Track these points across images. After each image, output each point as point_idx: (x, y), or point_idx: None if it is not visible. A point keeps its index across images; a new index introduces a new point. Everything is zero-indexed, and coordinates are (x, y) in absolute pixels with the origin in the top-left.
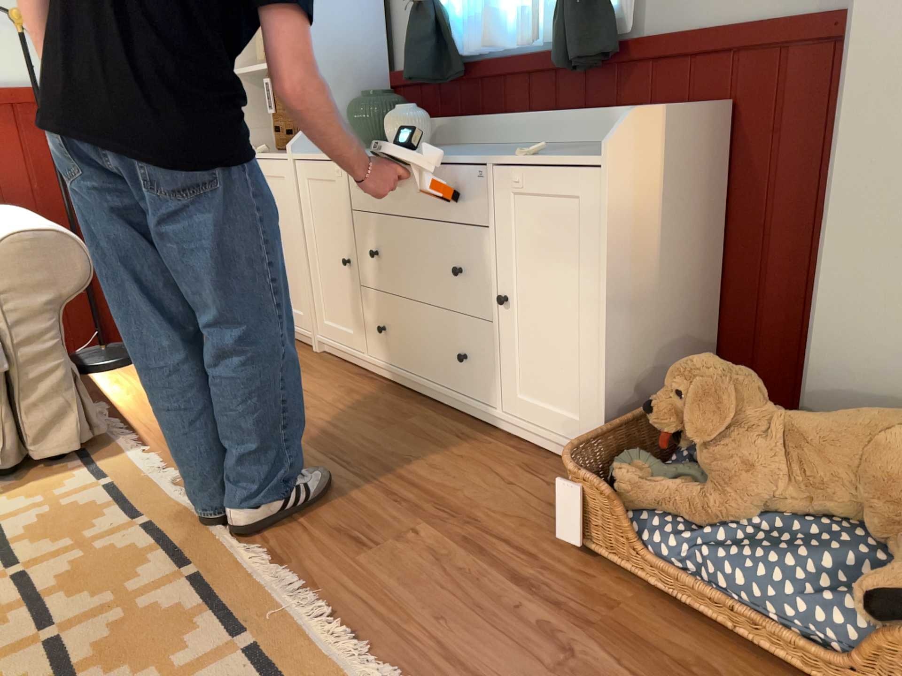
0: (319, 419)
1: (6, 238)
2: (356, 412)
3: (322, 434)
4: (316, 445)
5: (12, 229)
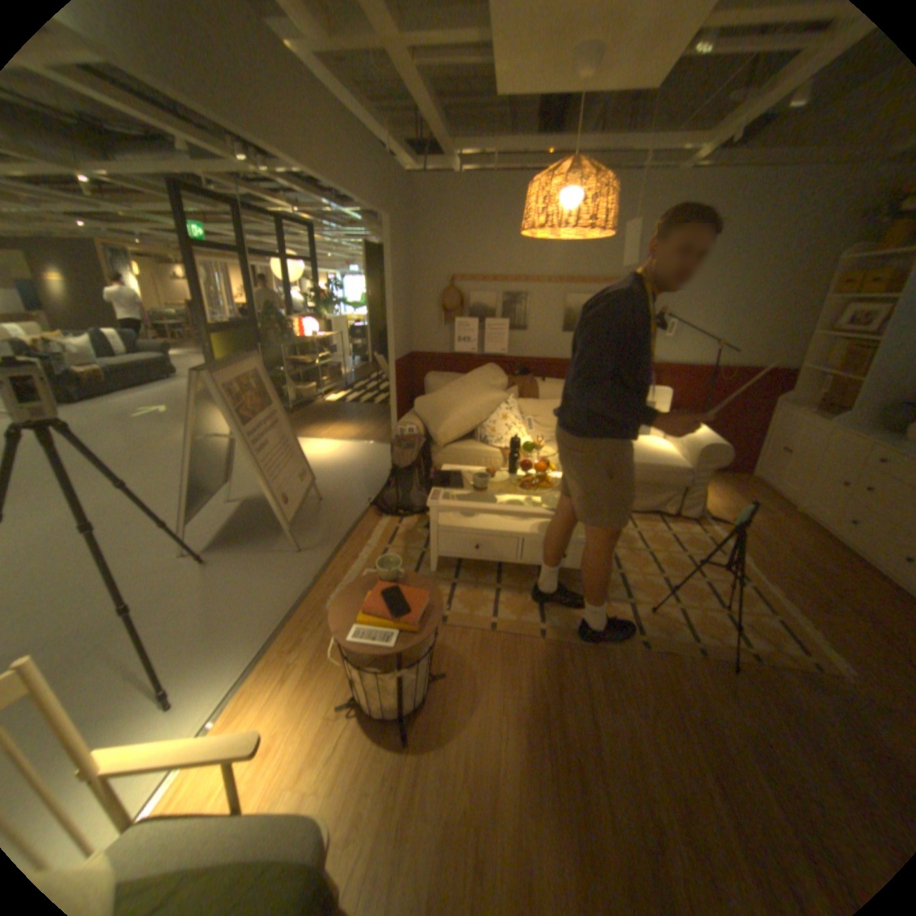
0: (803, 549)
1: (708, 444)
2: (824, 555)
3: (805, 558)
4: (802, 562)
5: (707, 438)
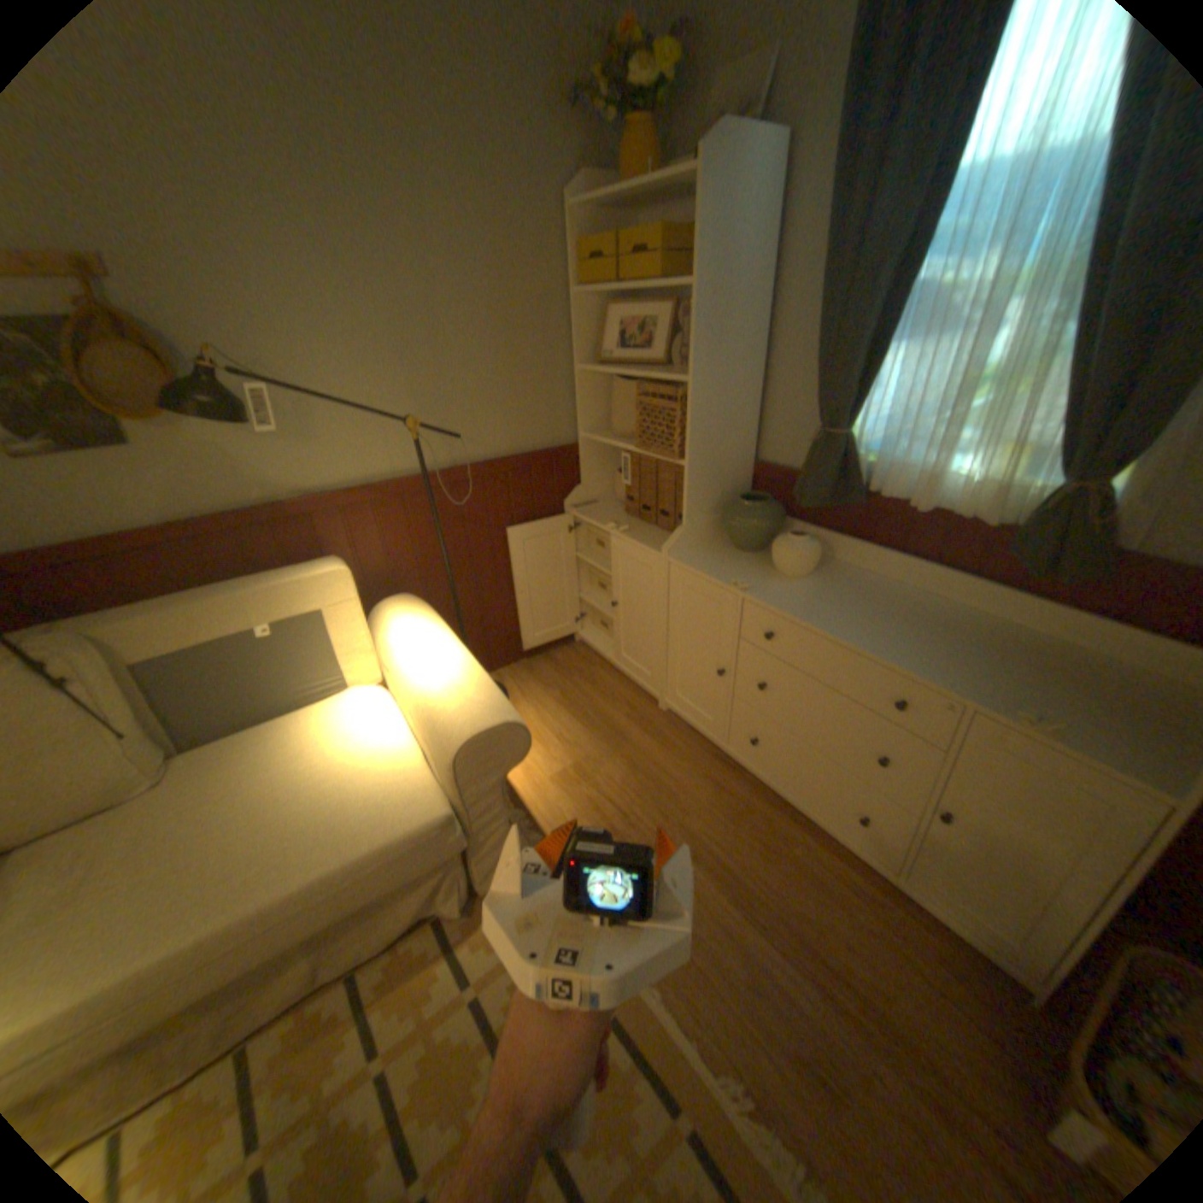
0: (707, 835)
1: (464, 737)
2: (738, 828)
3: (721, 865)
4: (723, 886)
5: (459, 709)
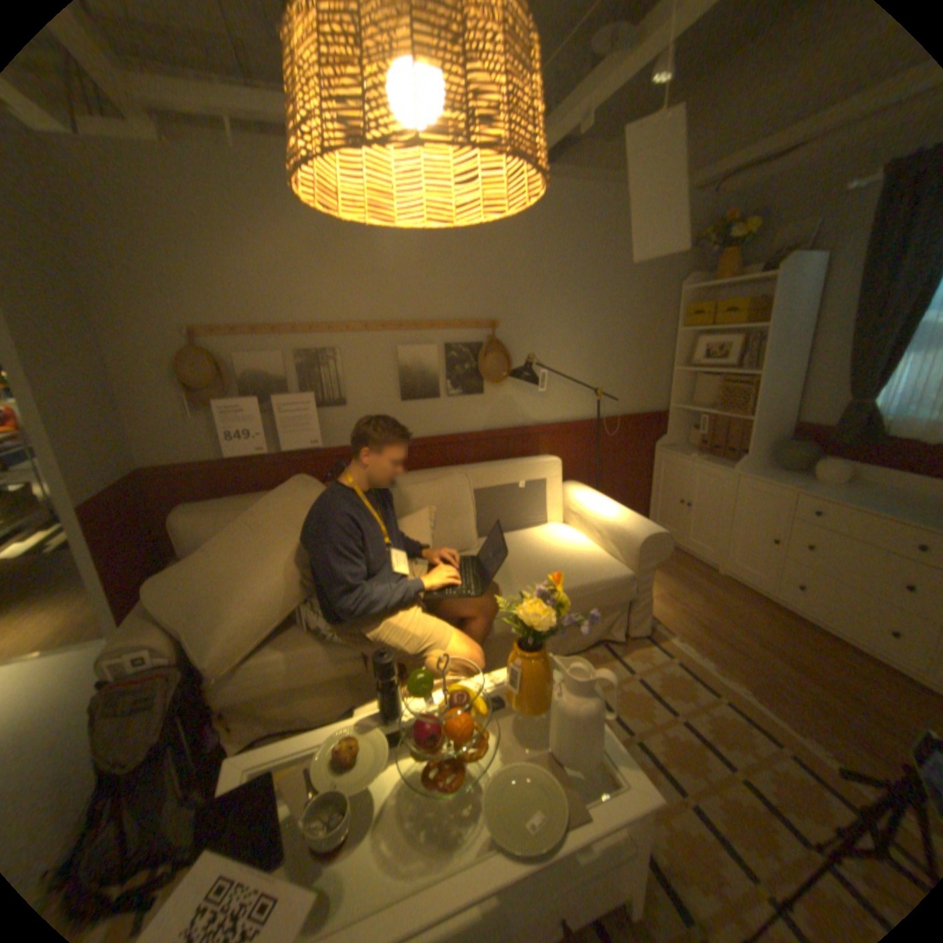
0: (771, 639)
1: (646, 536)
2: (793, 640)
3: (784, 654)
4: (788, 664)
5: (638, 526)
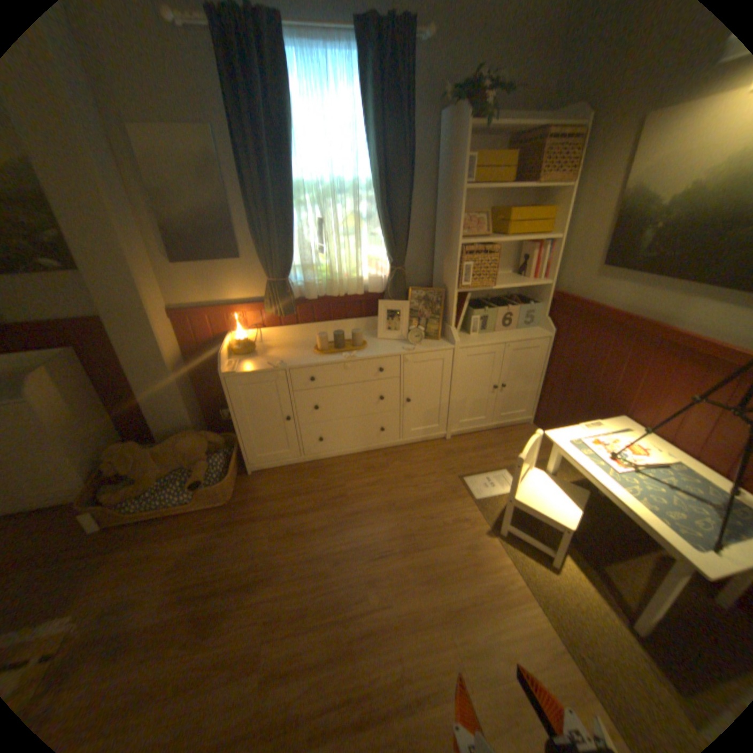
0: None
1: None
2: None
3: None
4: None
5: None
